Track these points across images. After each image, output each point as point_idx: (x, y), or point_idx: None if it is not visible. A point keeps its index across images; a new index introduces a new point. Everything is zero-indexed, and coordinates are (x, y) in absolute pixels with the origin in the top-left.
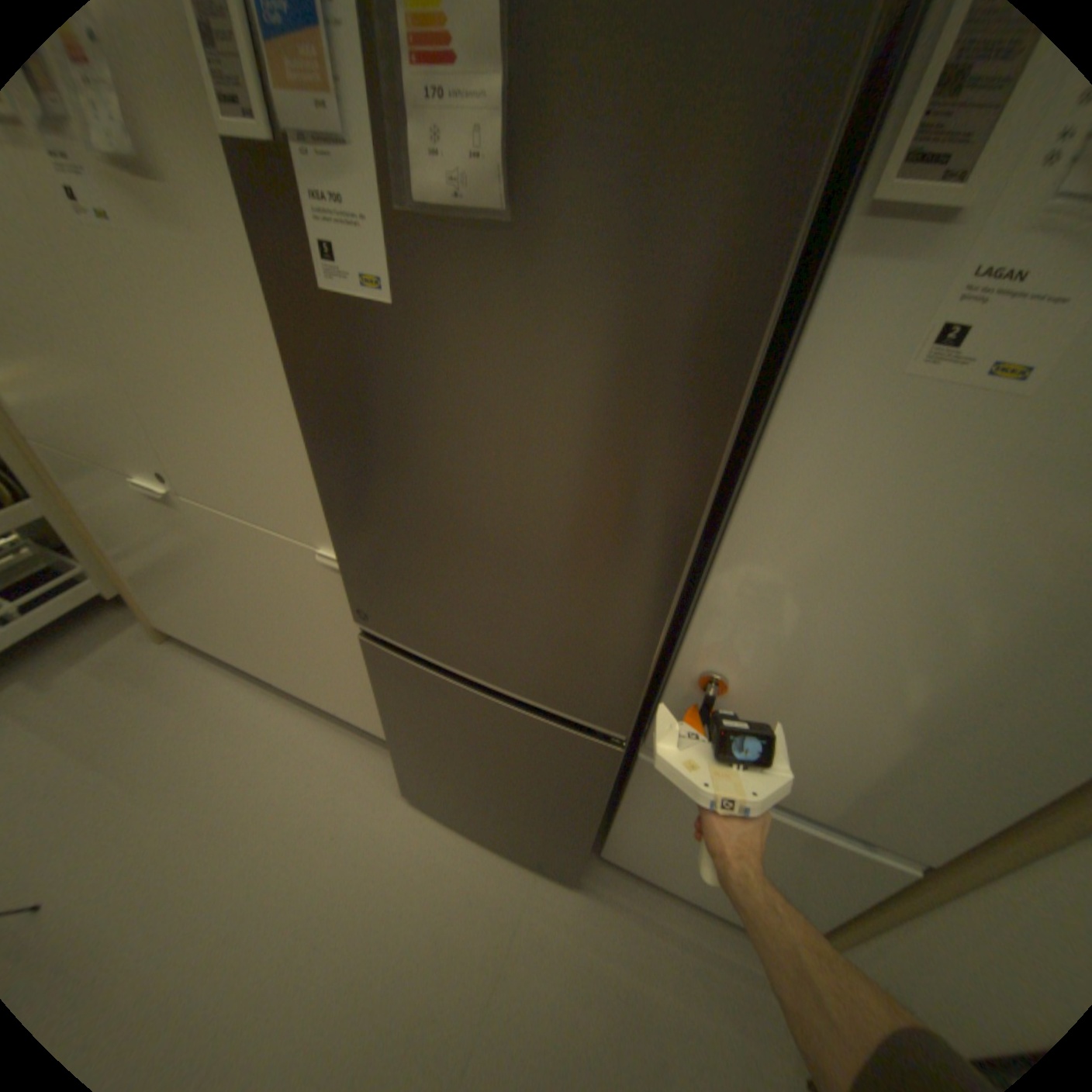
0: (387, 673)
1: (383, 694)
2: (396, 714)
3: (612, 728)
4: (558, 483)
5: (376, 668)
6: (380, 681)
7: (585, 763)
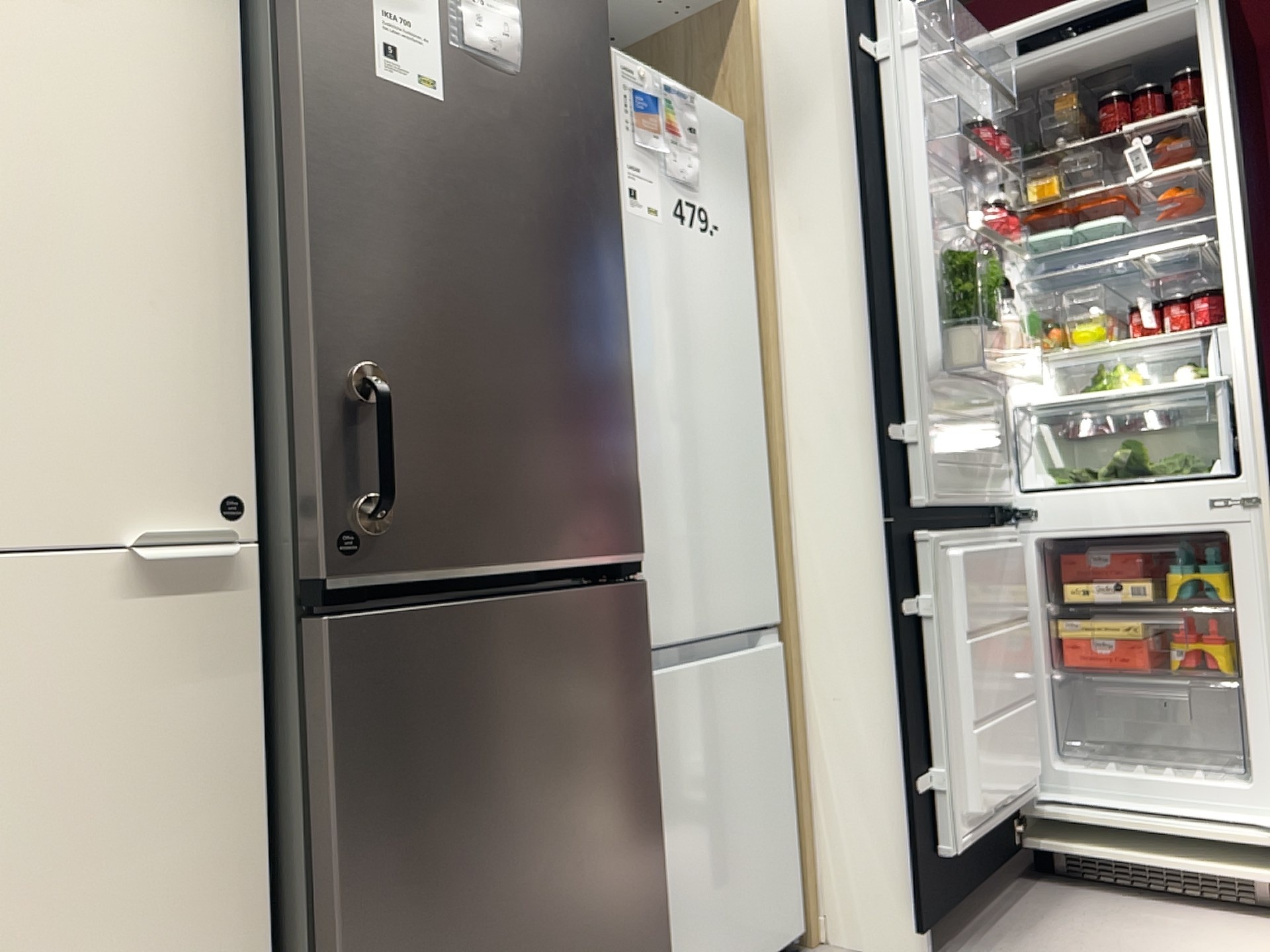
0: (371, 698)
1: (351, 792)
2: (376, 843)
3: (632, 555)
4: (557, 254)
5: (347, 704)
6: (349, 748)
7: (627, 650)
